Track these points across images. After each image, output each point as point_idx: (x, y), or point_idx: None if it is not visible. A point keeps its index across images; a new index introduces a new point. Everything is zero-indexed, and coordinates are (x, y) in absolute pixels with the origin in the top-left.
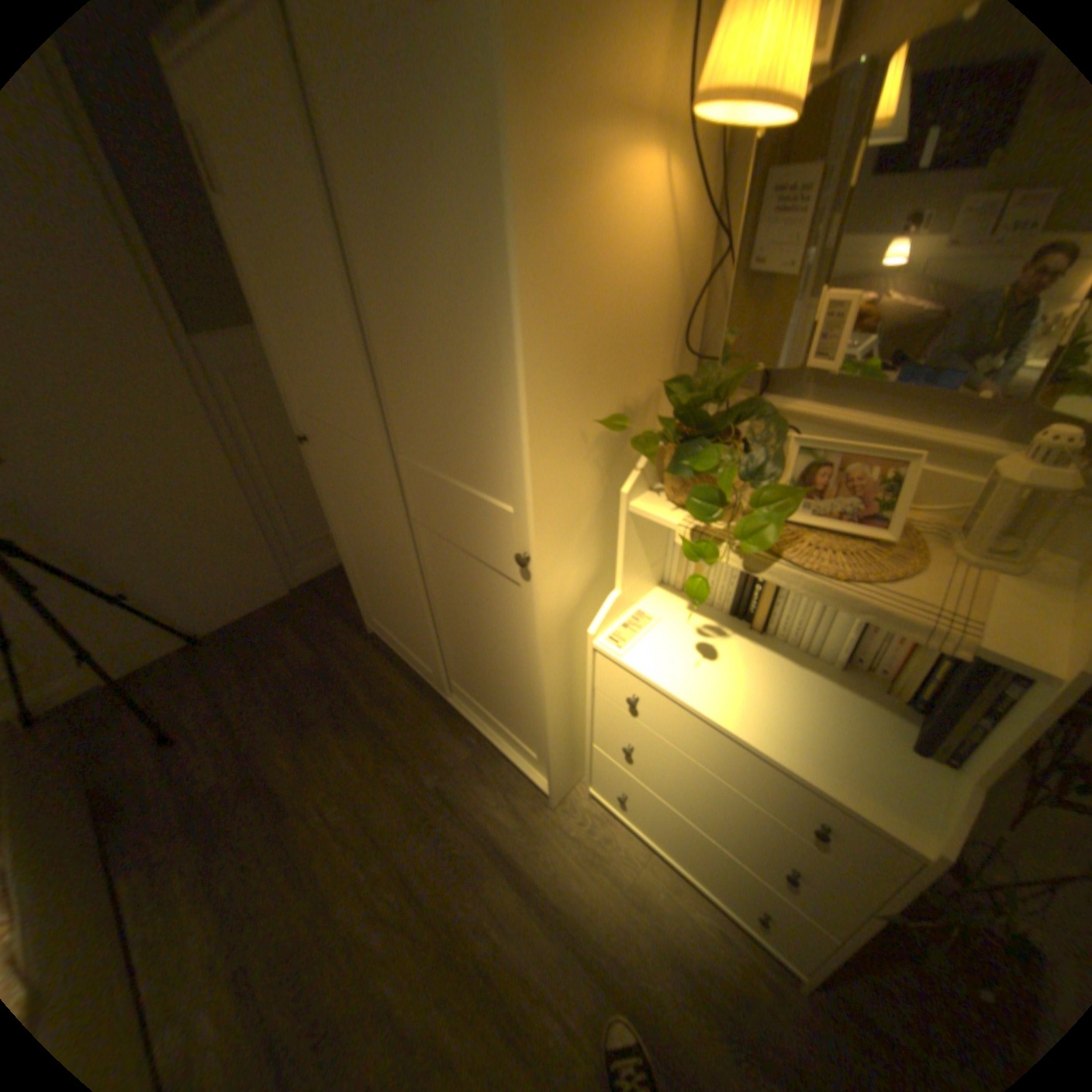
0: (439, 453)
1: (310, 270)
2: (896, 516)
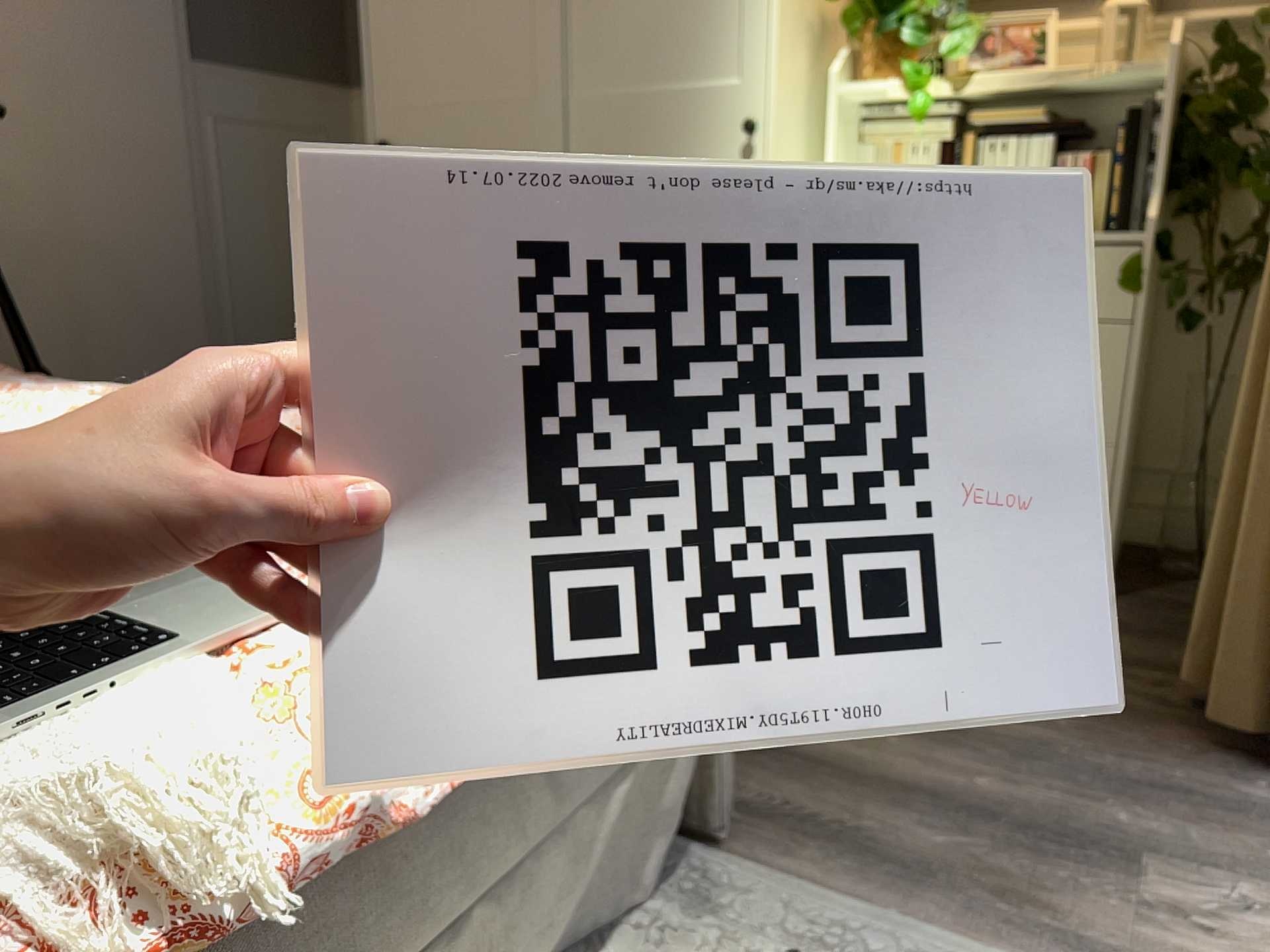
0: (645, 63)
1: None
2: (1050, 55)
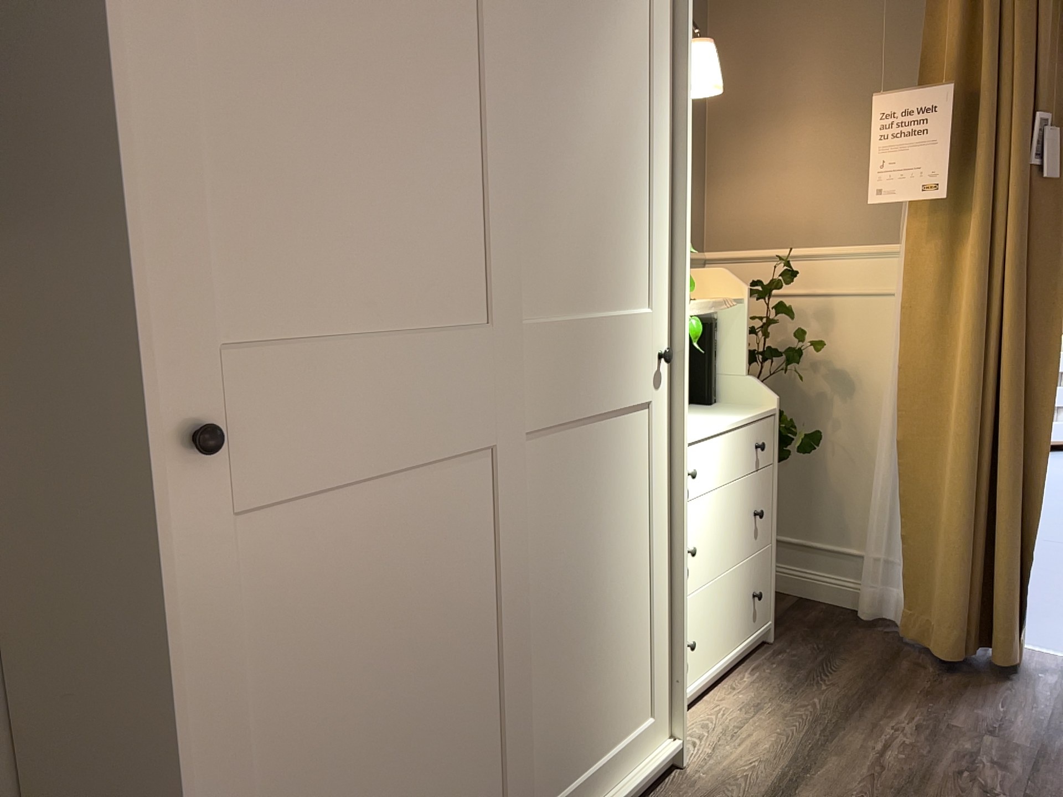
0: (584, 288)
1: (459, 57)
2: None
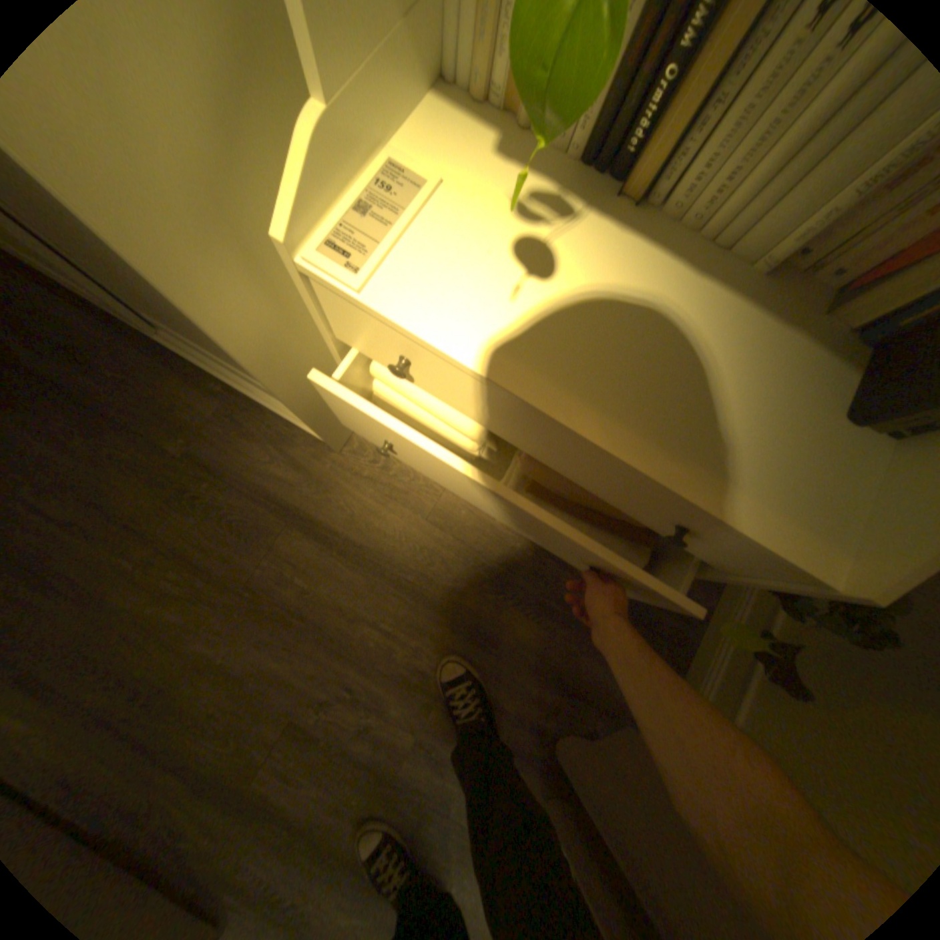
0: None
1: None
2: None
